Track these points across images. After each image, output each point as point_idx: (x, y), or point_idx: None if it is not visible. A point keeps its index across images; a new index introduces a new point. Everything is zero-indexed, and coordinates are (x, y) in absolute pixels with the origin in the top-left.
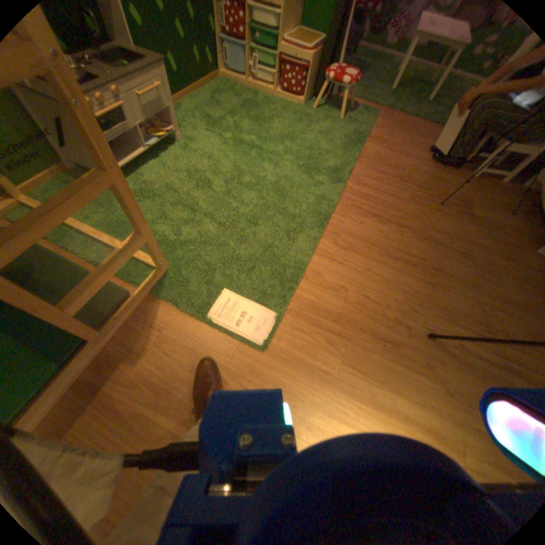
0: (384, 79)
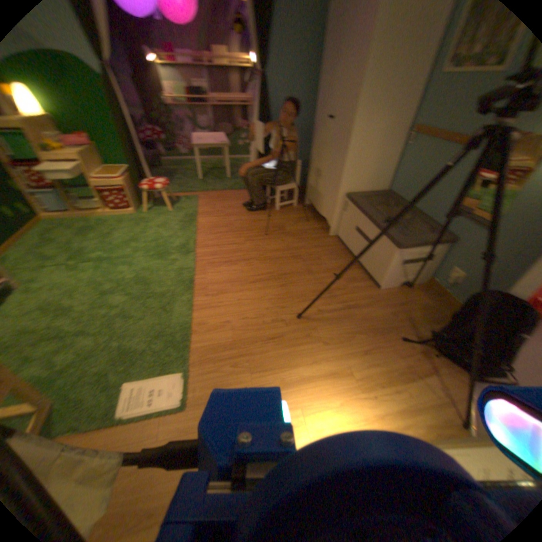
0: (190, 174)
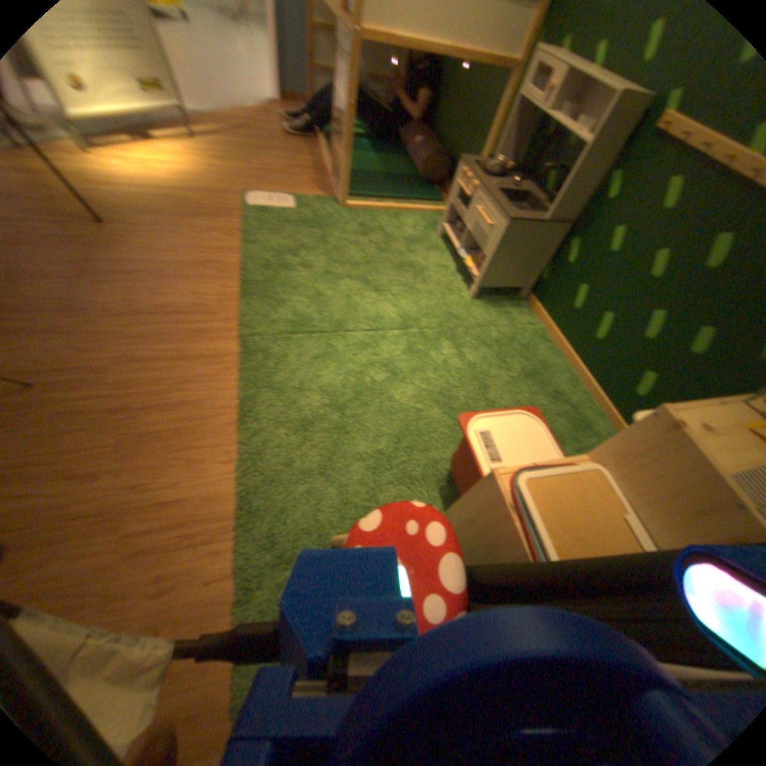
0: None
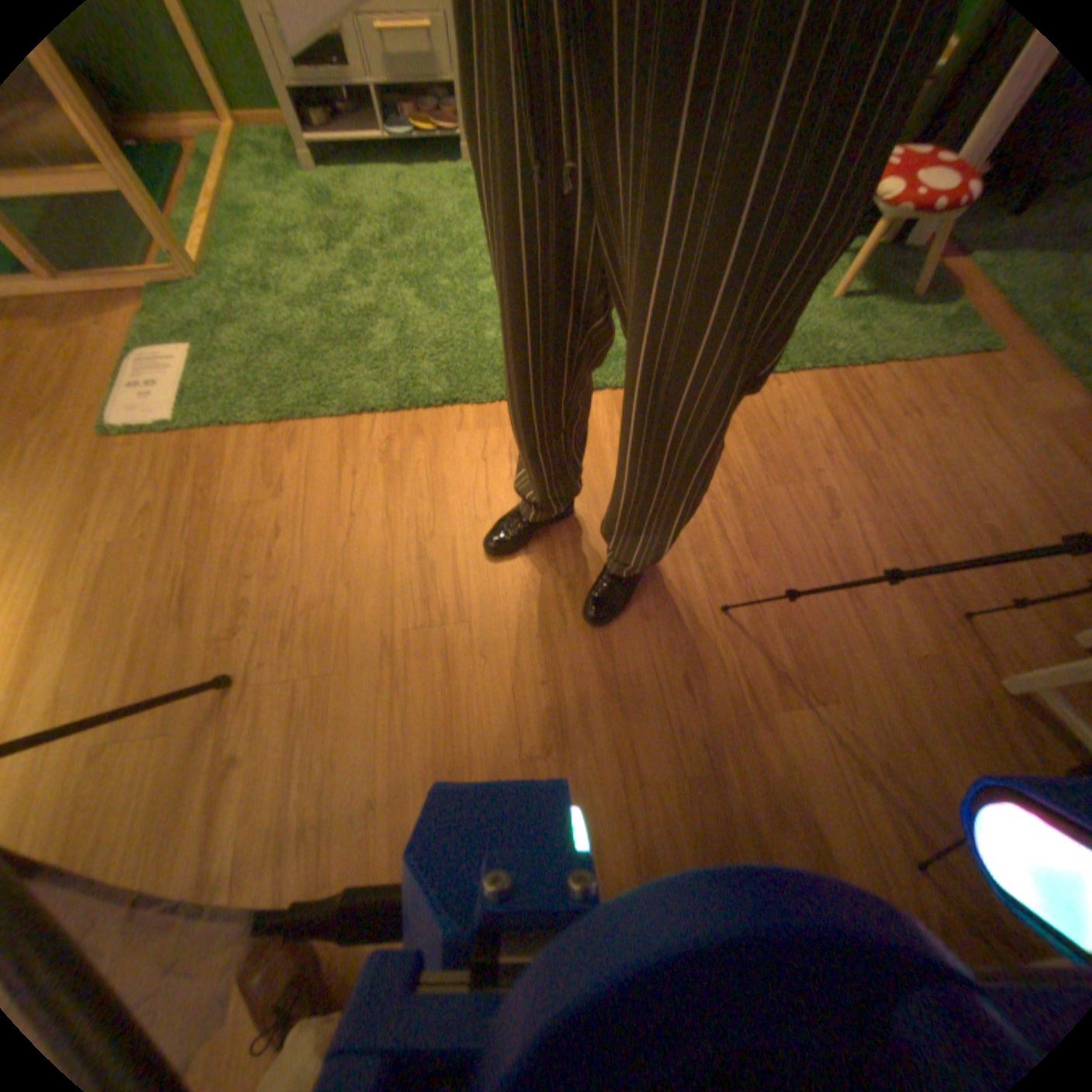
0: None
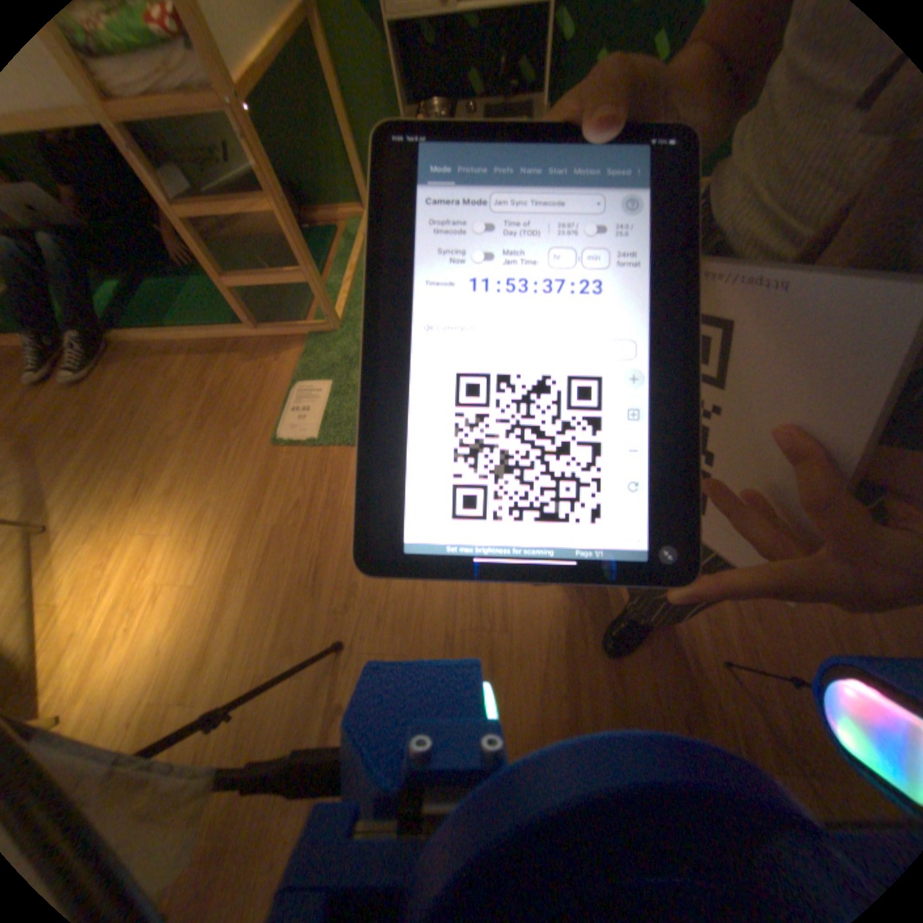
0: None
